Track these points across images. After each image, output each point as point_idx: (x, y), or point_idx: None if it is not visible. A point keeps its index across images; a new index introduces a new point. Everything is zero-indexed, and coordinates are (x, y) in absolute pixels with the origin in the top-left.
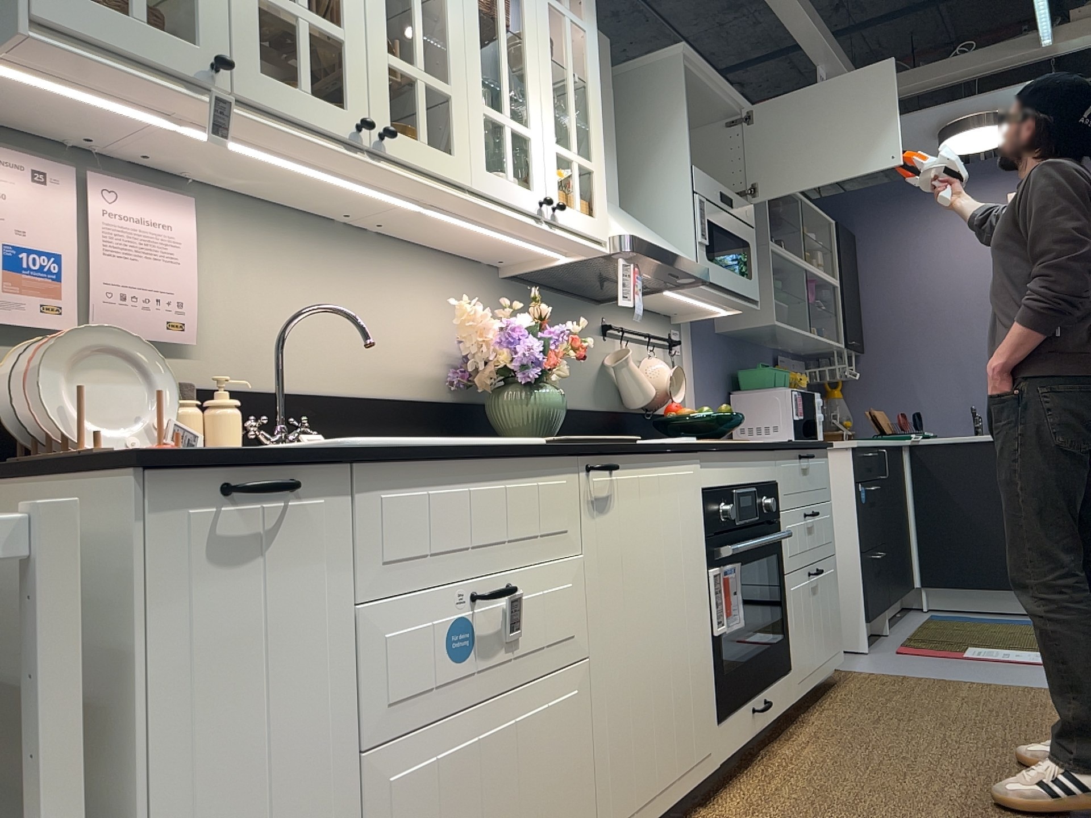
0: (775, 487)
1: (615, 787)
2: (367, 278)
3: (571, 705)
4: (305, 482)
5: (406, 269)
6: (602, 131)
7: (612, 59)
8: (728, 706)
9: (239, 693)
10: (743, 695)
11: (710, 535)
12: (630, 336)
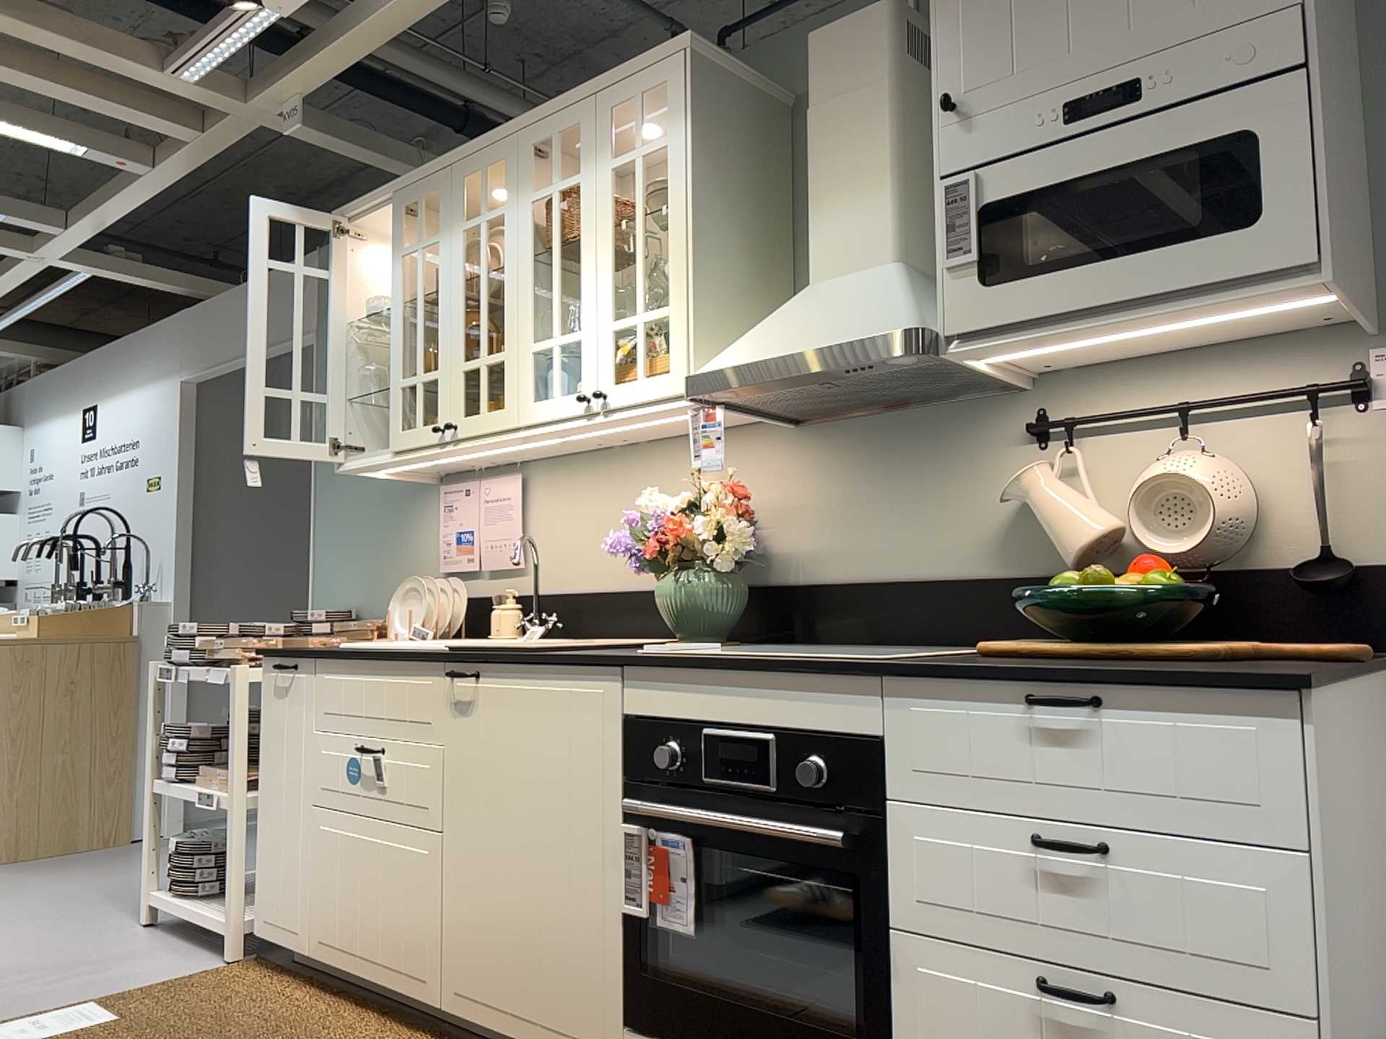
0: (869, 748)
1: (458, 959)
2: (635, 484)
3: (422, 860)
4: (302, 665)
5: (671, 461)
6: (688, 249)
7: (893, 24)
8: (650, 1023)
9: (280, 752)
10: (692, 1037)
11: (635, 781)
12: (1132, 421)
